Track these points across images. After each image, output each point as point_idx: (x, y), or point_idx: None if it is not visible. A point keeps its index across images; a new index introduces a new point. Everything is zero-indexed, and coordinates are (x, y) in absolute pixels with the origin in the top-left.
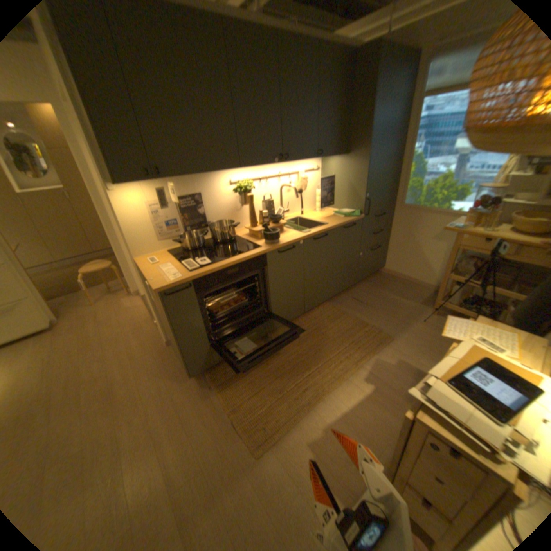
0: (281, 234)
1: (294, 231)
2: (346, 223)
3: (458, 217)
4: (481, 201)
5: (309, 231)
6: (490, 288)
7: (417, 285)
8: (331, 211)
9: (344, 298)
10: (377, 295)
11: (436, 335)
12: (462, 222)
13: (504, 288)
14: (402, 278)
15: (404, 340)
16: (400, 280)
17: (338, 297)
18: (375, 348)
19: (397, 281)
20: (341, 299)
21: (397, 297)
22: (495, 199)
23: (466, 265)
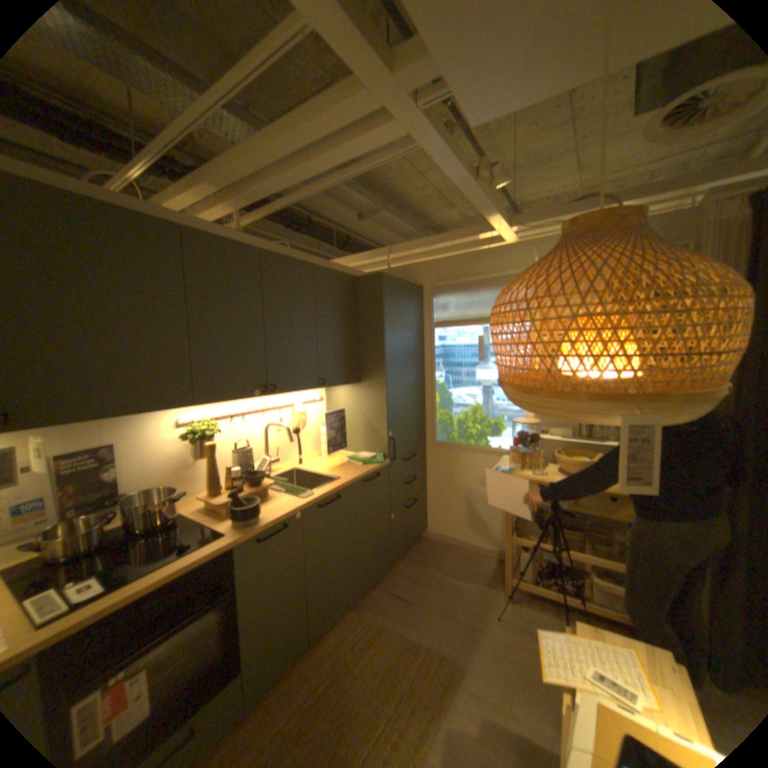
0: (265, 504)
1: (288, 496)
2: (368, 474)
3: (501, 457)
4: (521, 439)
5: (312, 494)
6: (564, 553)
7: (475, 554)
8: (344, 455)
9: (378, 597)
10: (425, 582)
11: (523, 646)
12: (507, 464)
13: (579, 550)
14: (454, 546)
15: (481, 670)
16: (452, 549)
17: (368, 597)
18: (440, 704)
19: (448, 551)
20: (372, 601)
21: (453, 582)
22: (533, 435)
23: (527, 522)
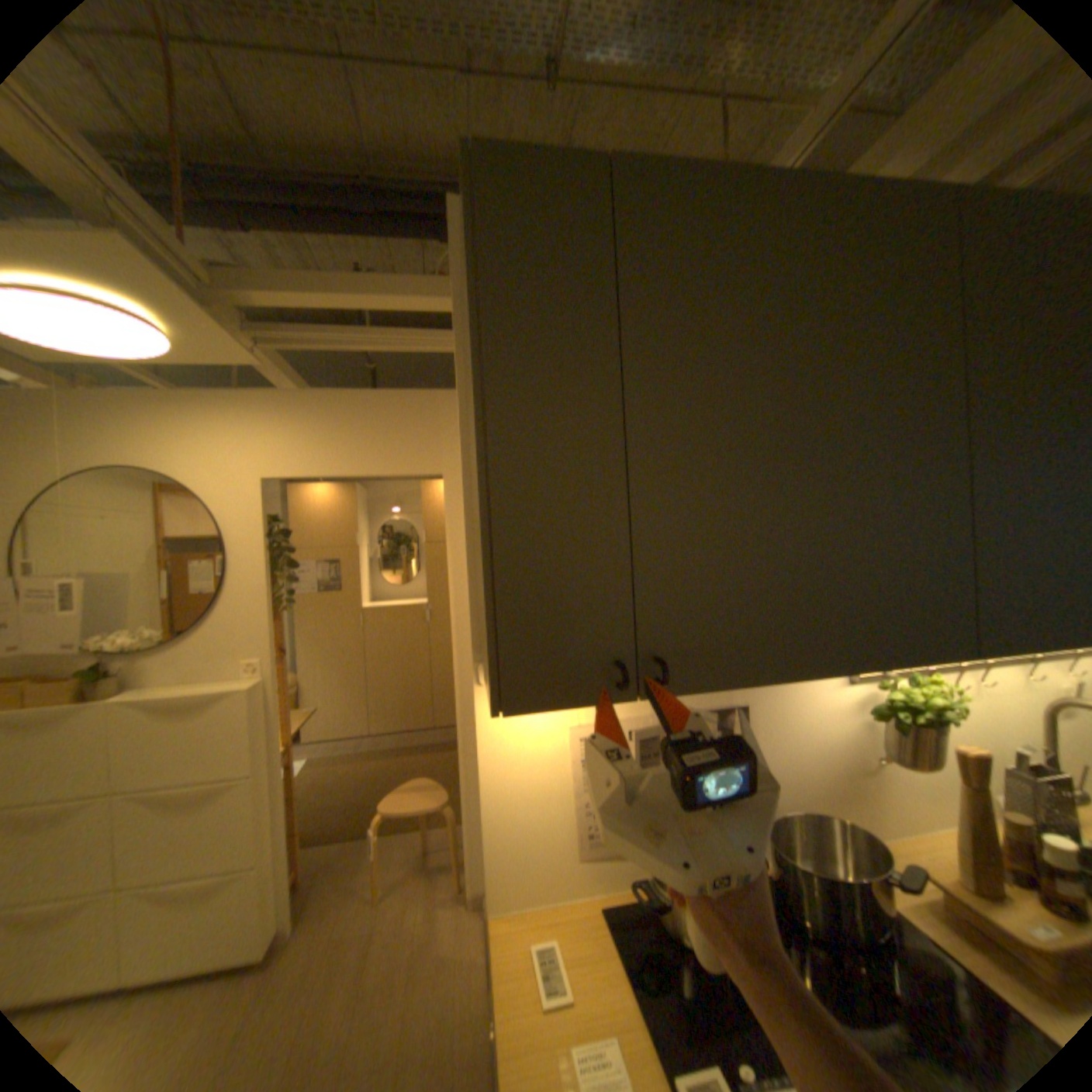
0: None
1: None
2: None
3: None
4: None
5: None
6: None
7: None
8: None
9: None
10: None
11: None
12: None
13: None
14: None
15: None
16: None
17: None
18: None
19: None
20: None
21: None
22: None
23: None
